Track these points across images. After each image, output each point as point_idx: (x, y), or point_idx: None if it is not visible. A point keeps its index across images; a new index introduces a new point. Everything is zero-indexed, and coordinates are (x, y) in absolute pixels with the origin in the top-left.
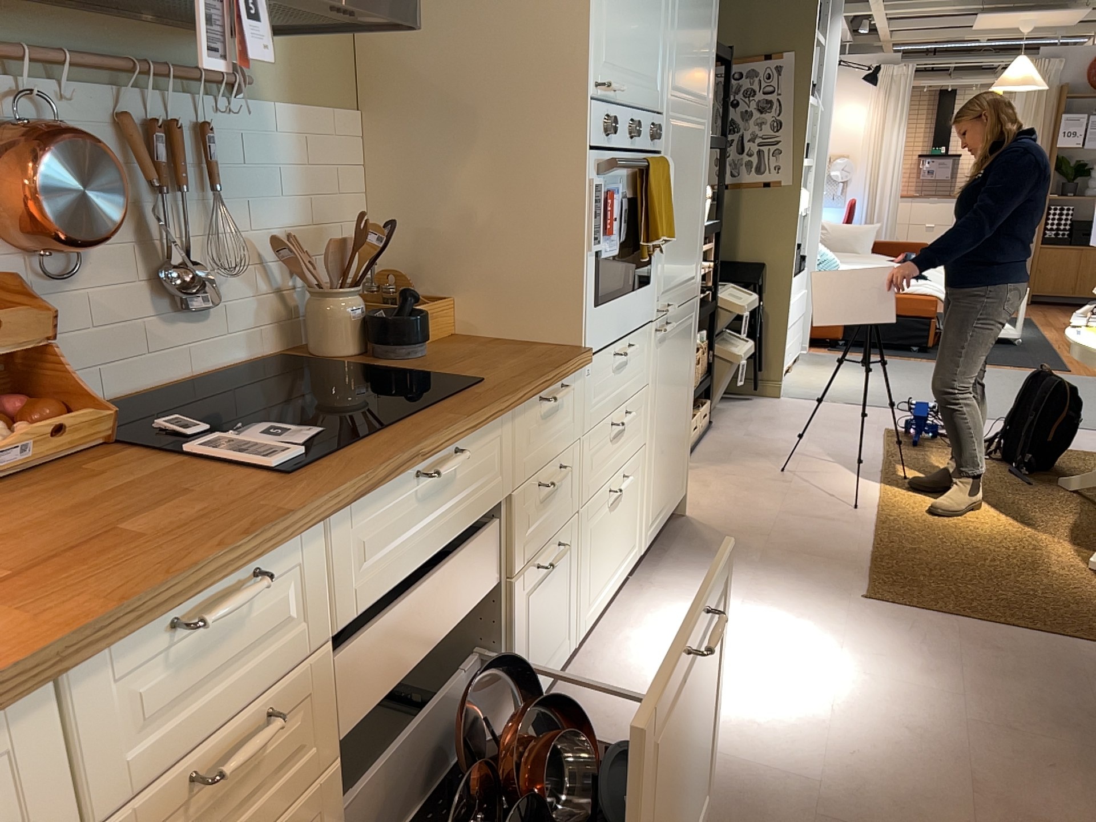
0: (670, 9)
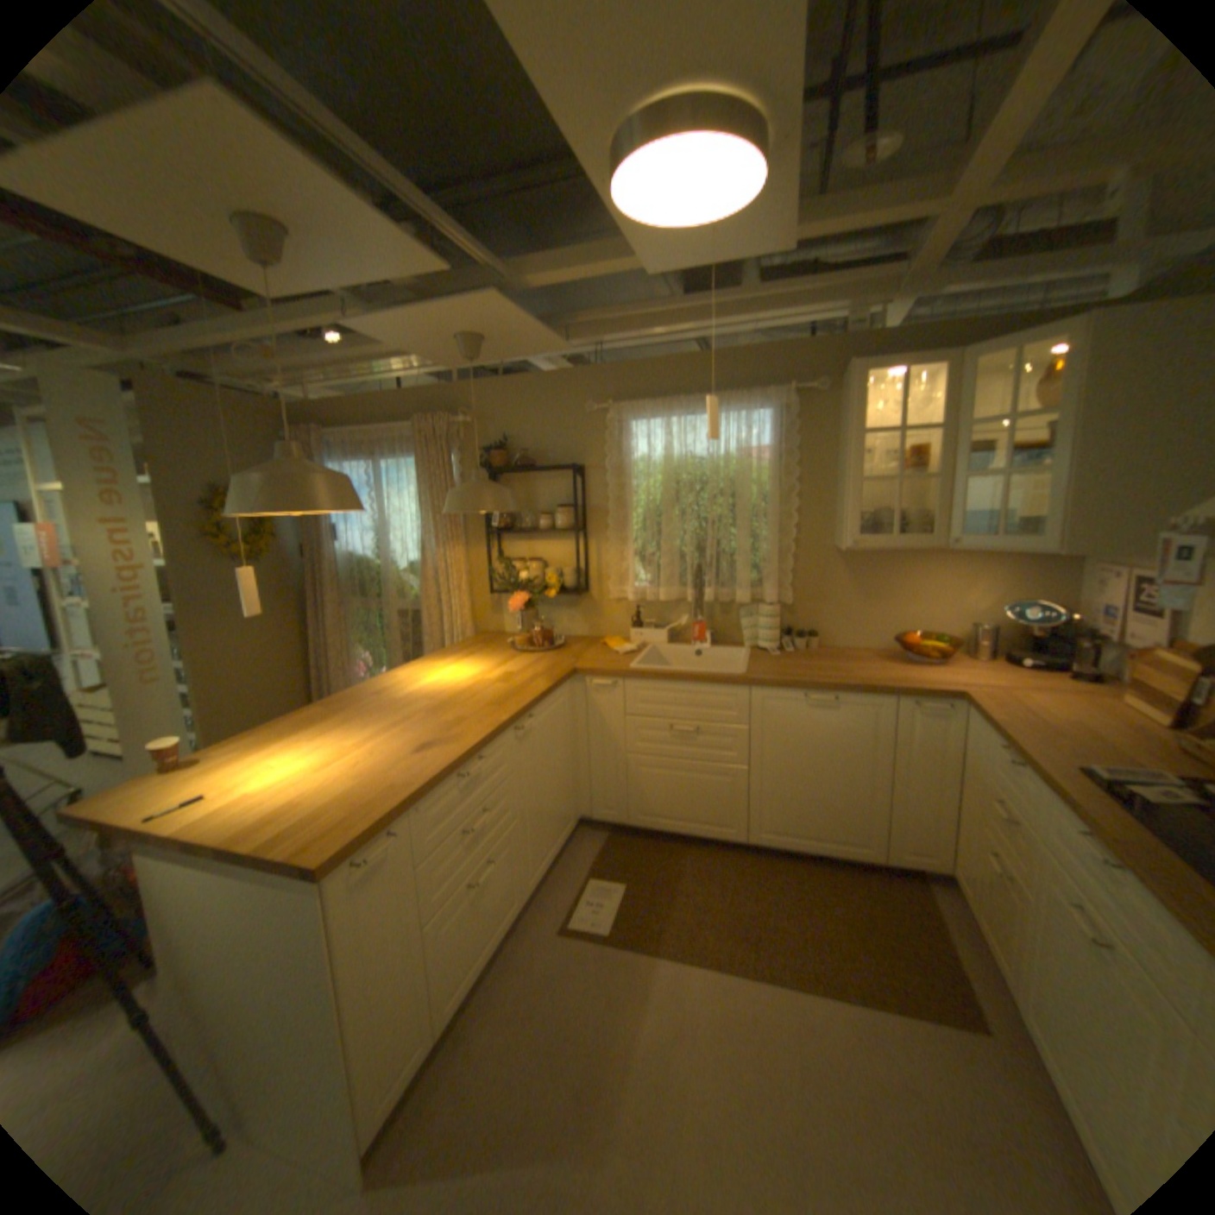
0: None
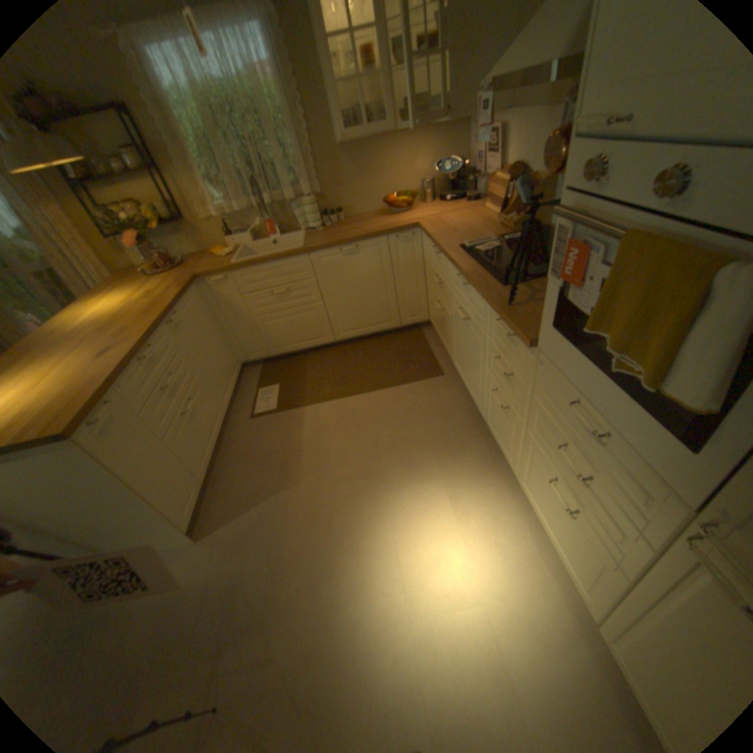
0: None
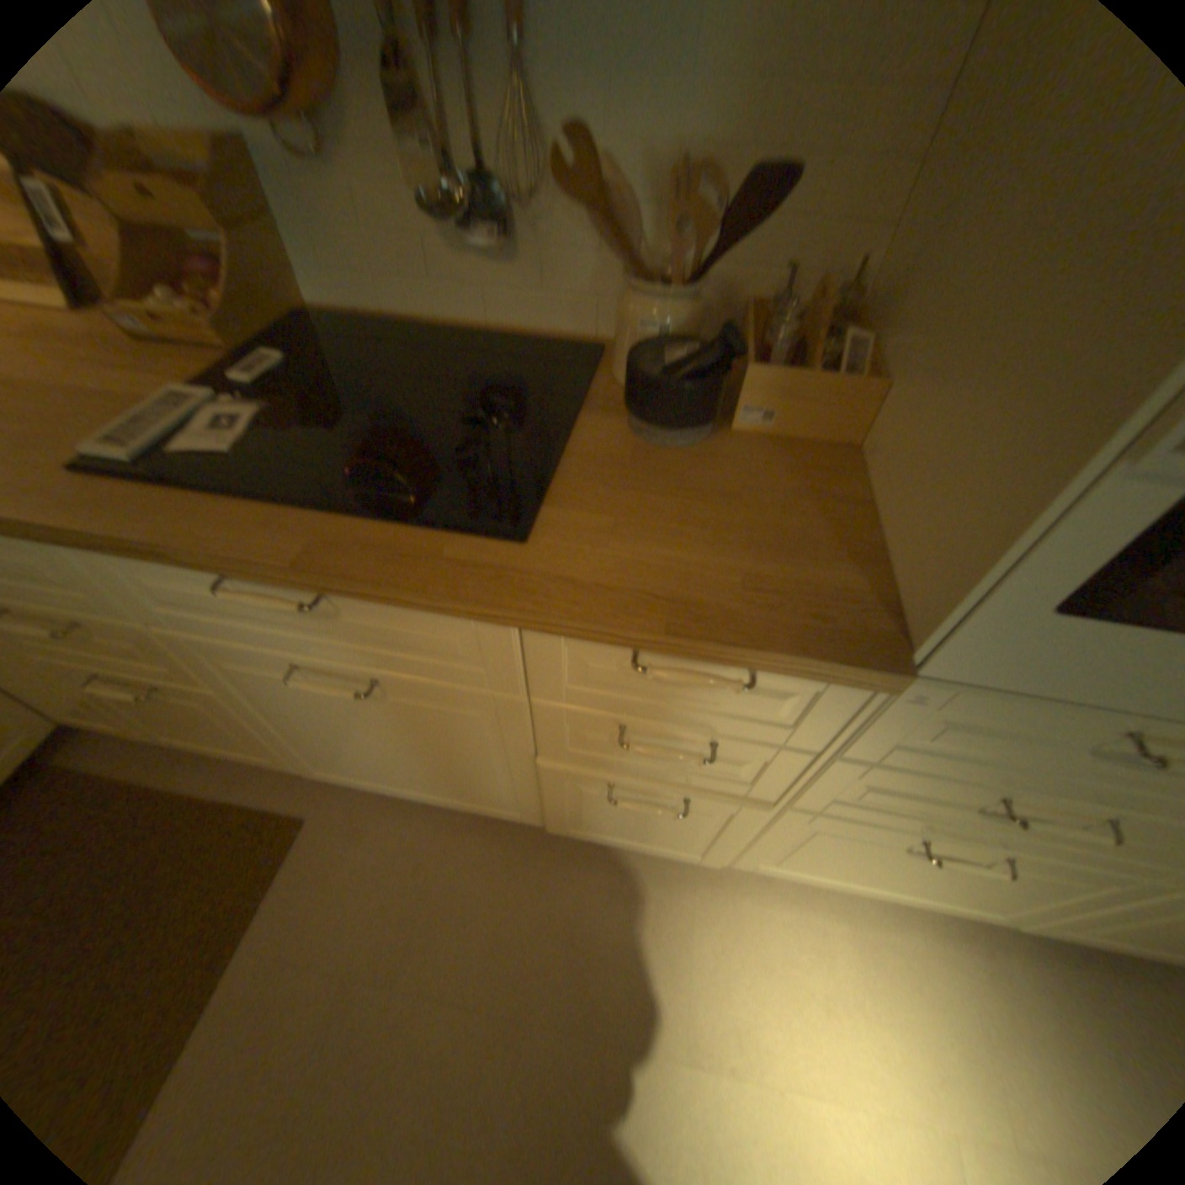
0: None
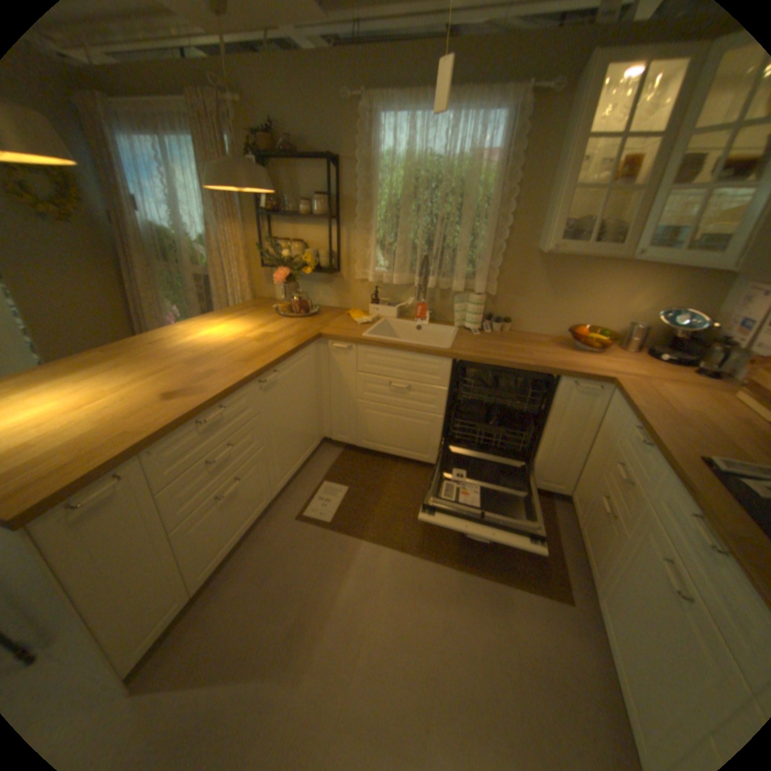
0: None
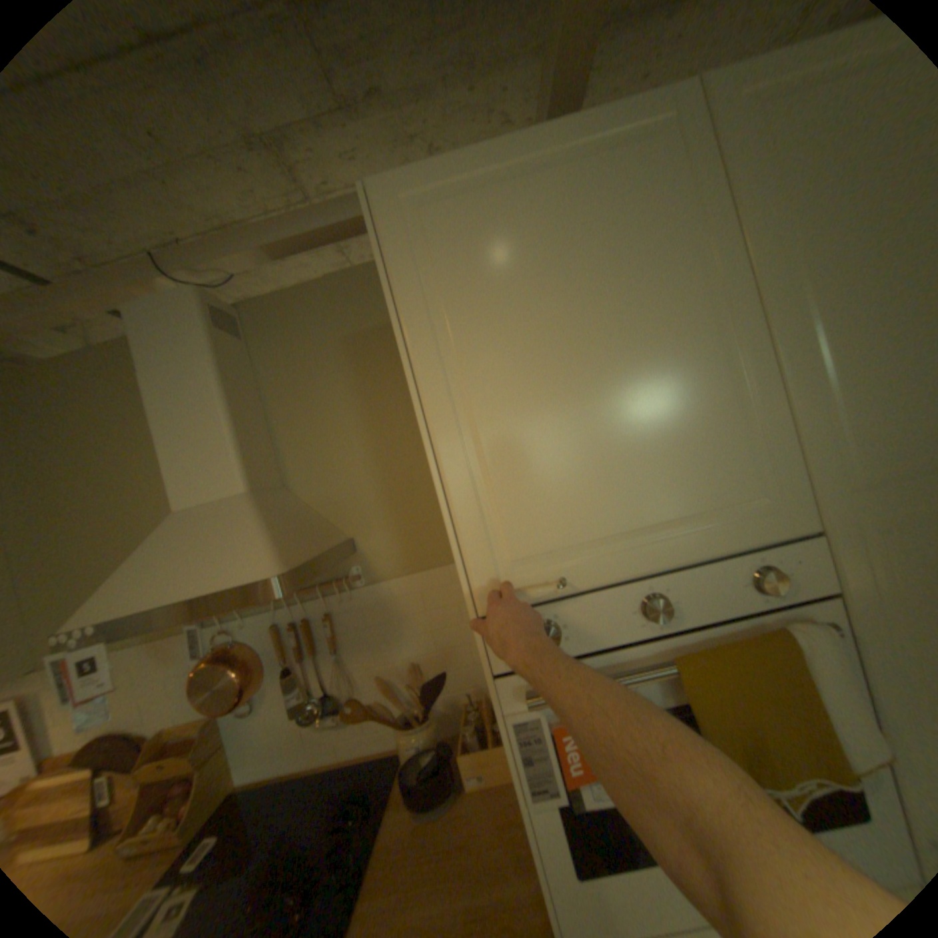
0: (783, 368)
